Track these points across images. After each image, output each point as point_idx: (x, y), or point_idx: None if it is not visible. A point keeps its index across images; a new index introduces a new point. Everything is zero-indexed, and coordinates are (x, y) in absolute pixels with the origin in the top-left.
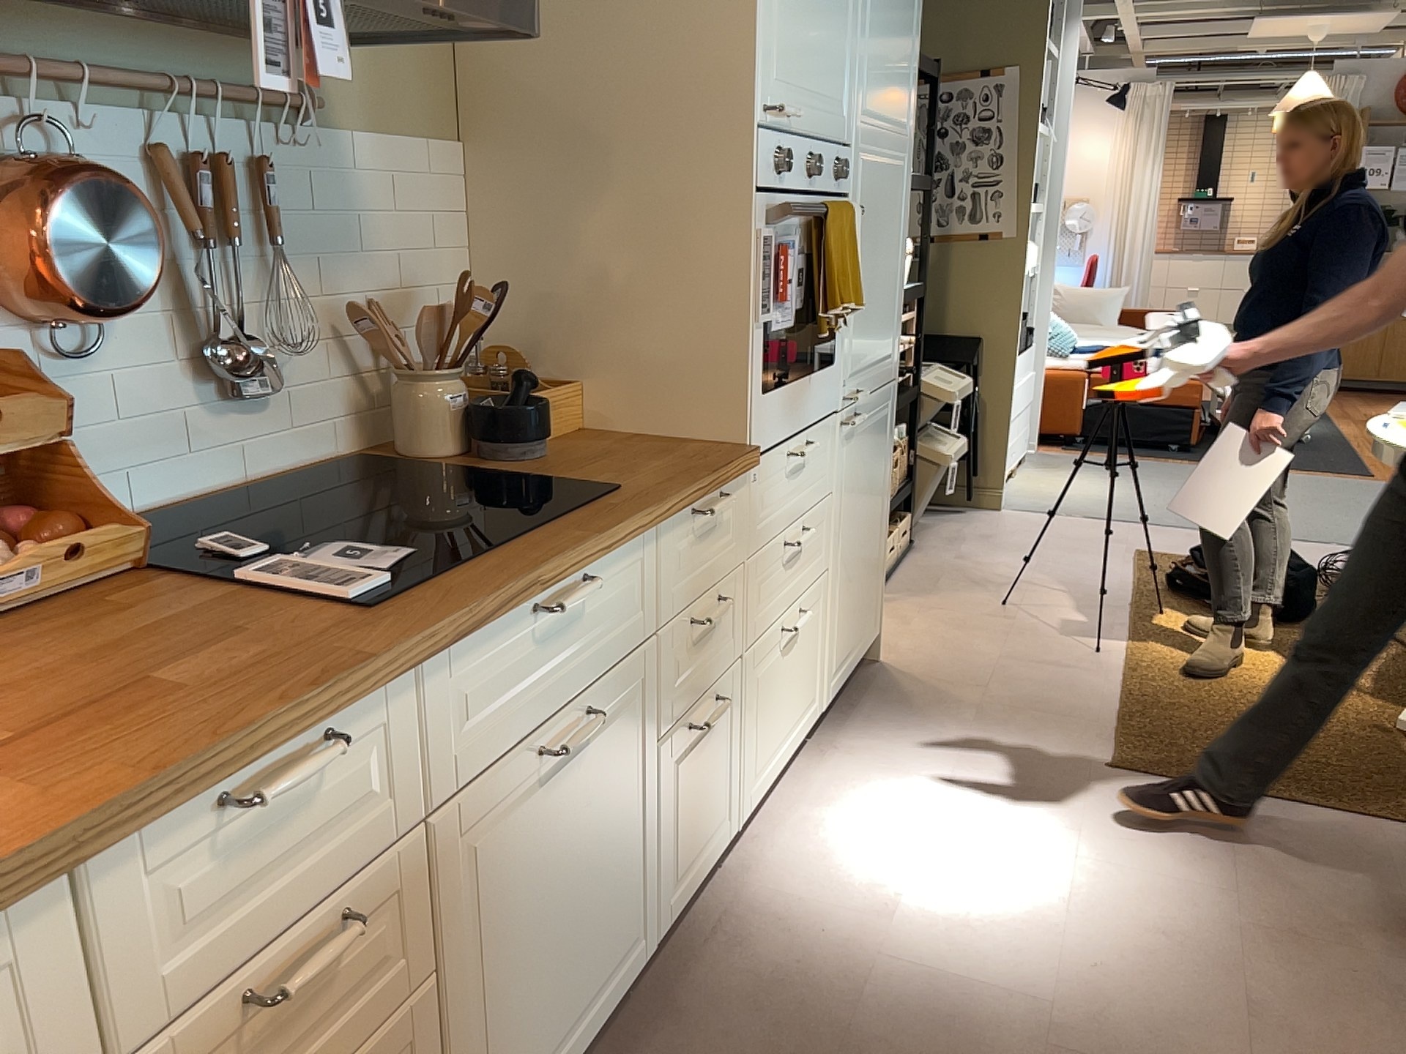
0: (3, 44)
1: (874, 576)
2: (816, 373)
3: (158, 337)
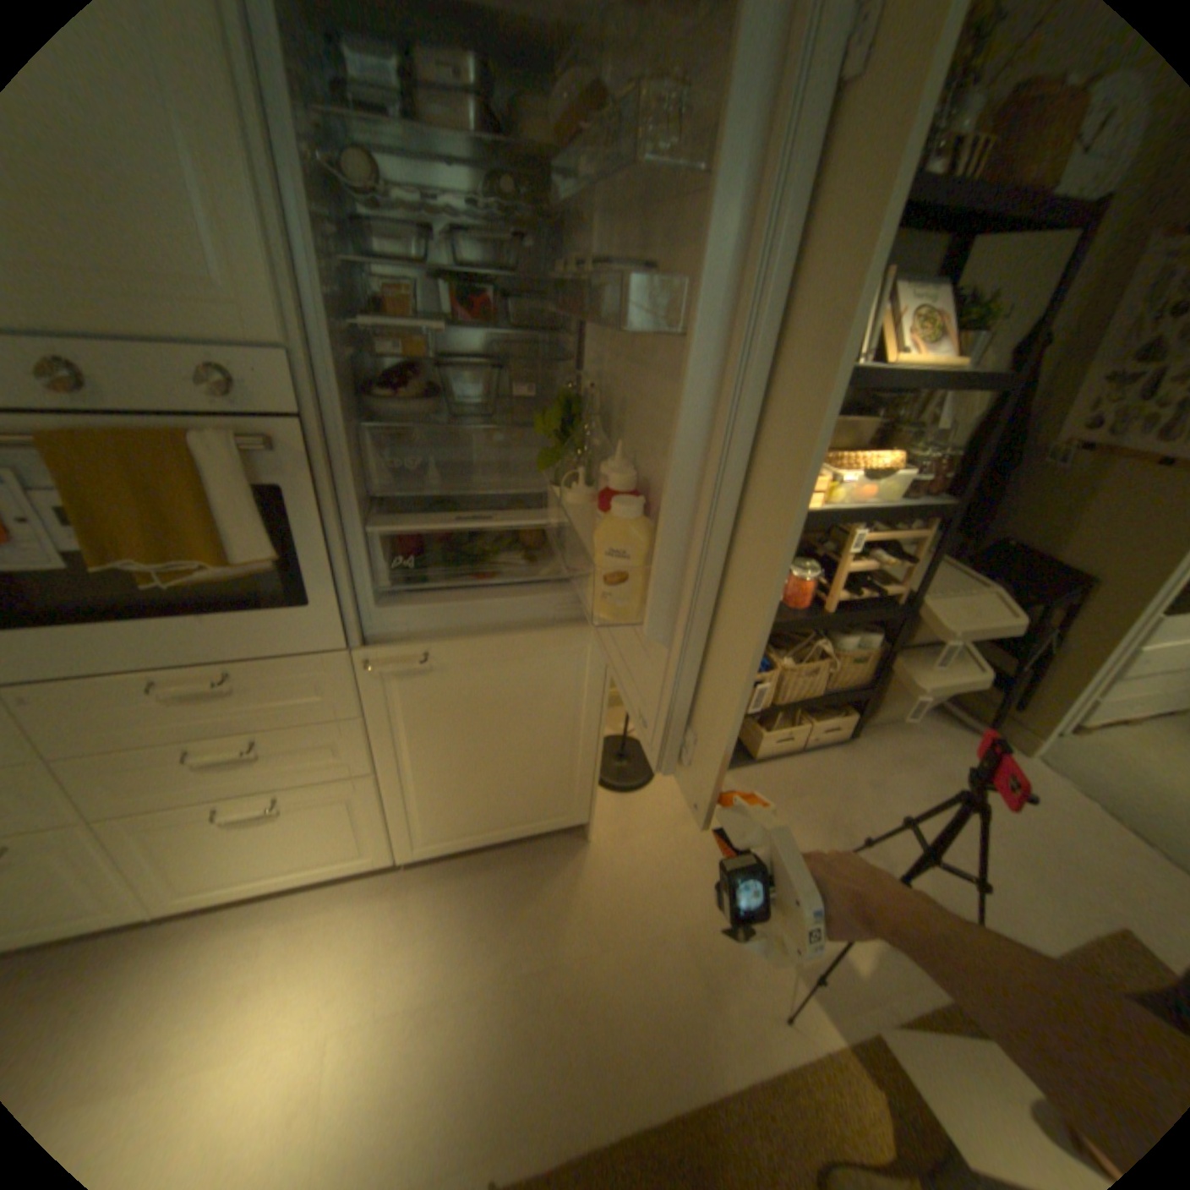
0: None
1: (548, 784)
2: (226, 613)
3: None
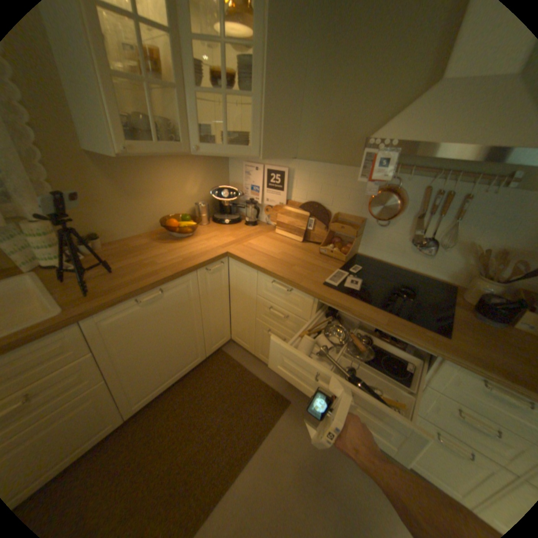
0: (401, 161)
1: None
2: None
3: (407, 229)
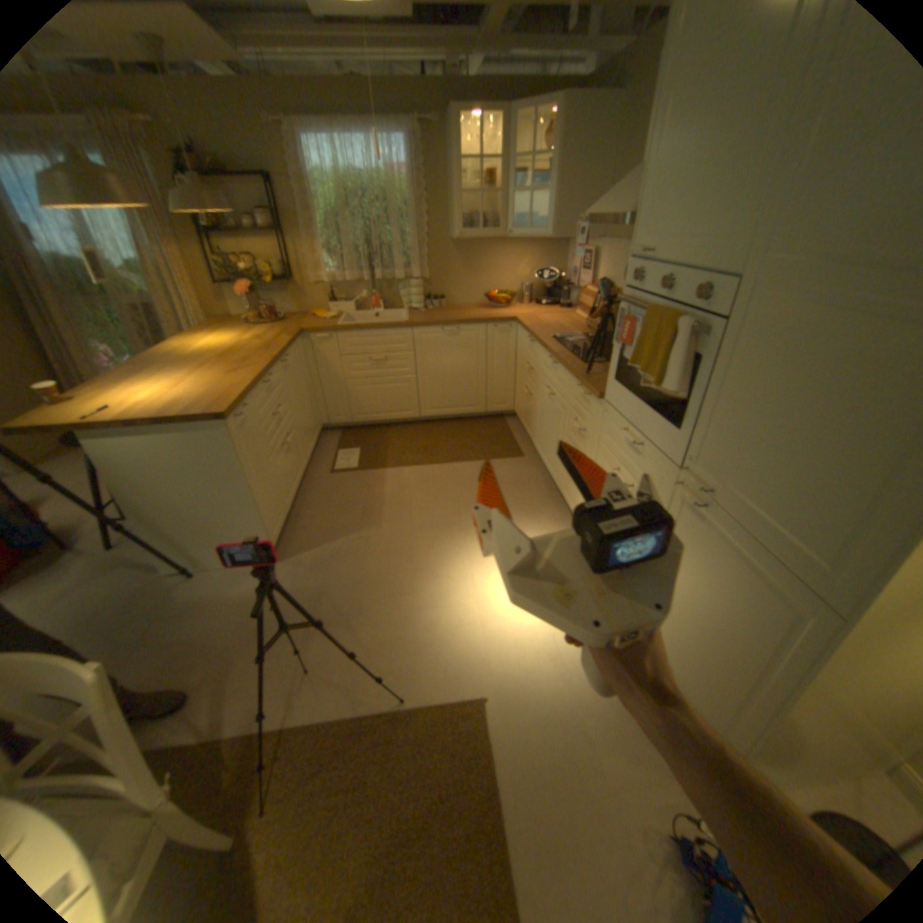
0: None
1: (716, 699)
2: (655, 415)
3: None
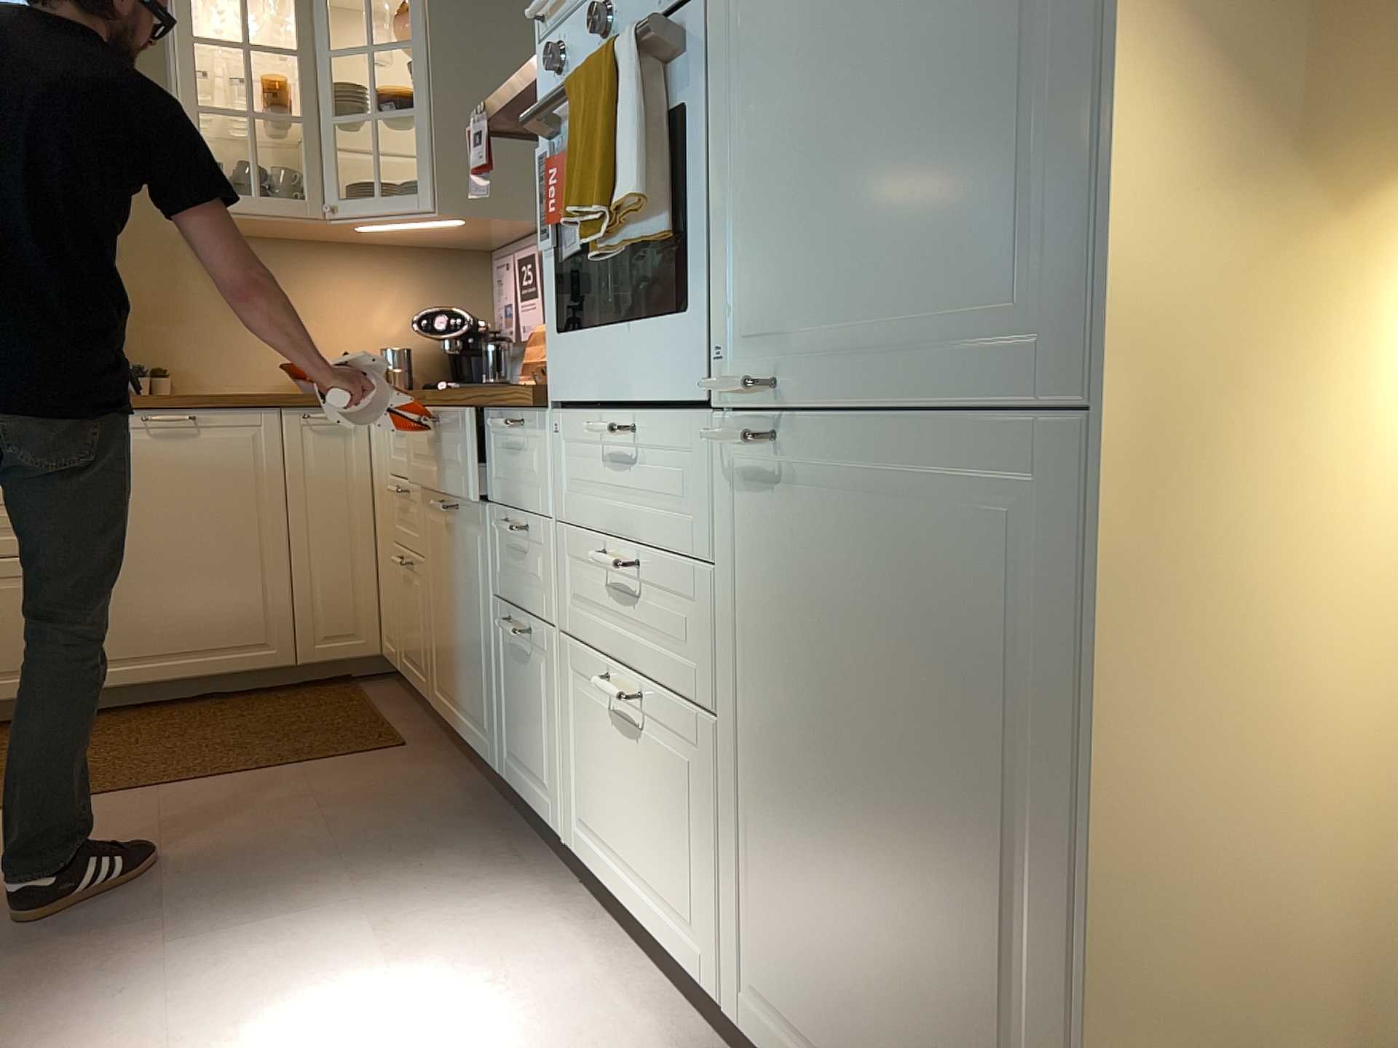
0: None
1: None
2: (650, 324)
3: None
